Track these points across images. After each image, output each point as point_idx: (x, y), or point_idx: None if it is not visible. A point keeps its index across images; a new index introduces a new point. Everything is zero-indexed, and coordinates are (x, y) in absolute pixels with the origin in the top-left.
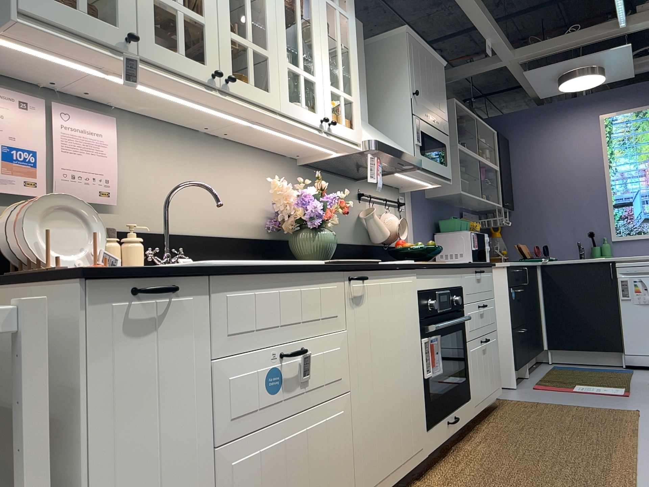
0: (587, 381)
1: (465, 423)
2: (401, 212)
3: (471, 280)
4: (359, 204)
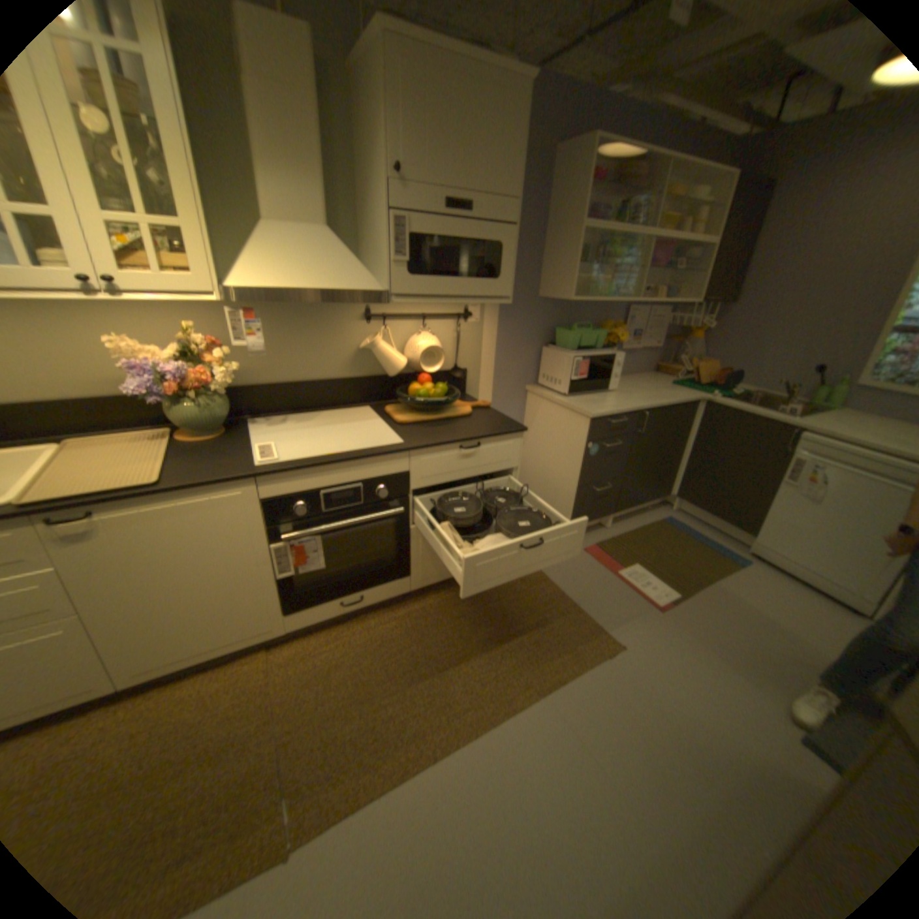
0: (658, 564)
1: (392, 596)
2: (467, 324)
3: (439, 459)
4: (364, 326)
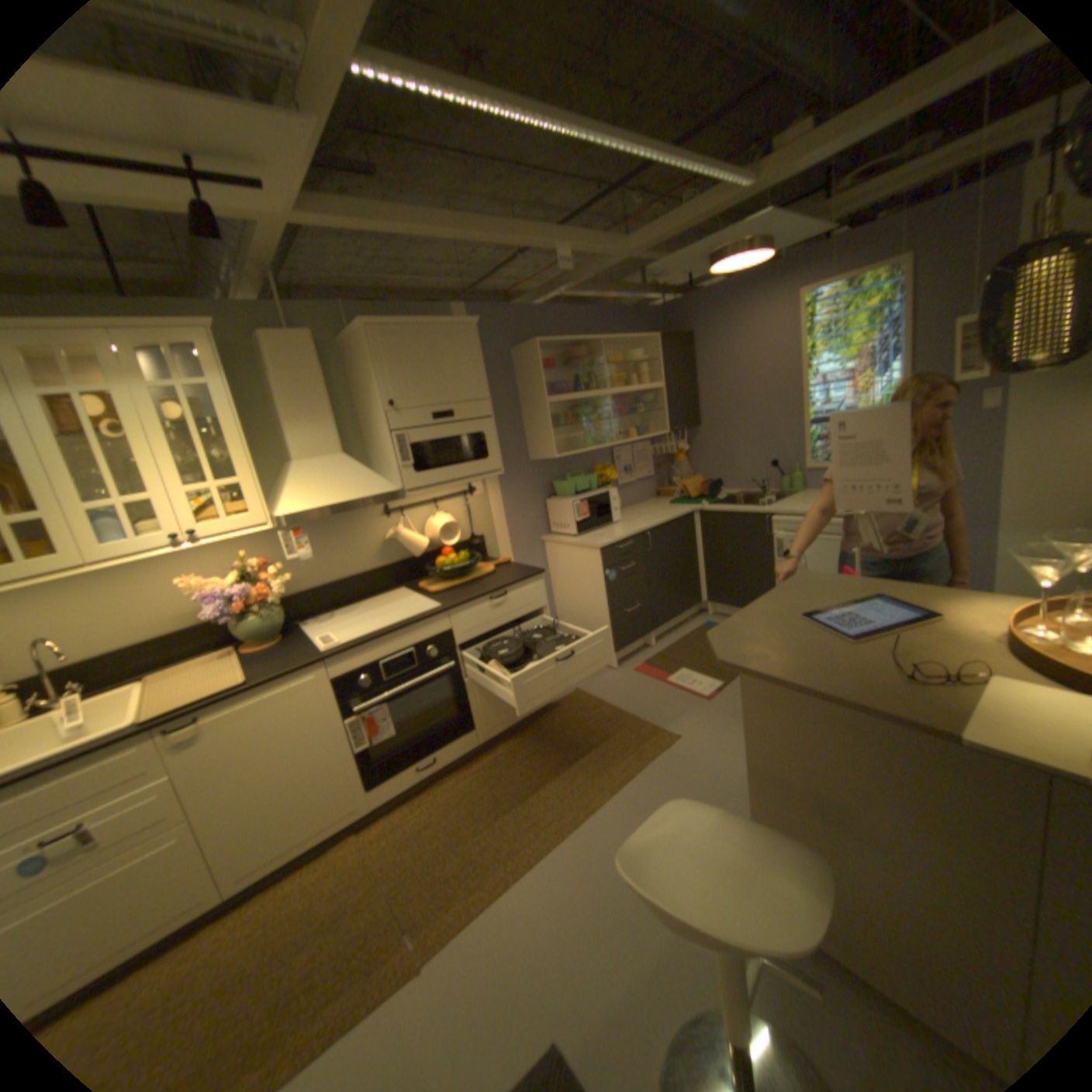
0: (701, 663)
1: (463, 754)
2: (474, 497)
3: (476, 612)
4: (386, 520)
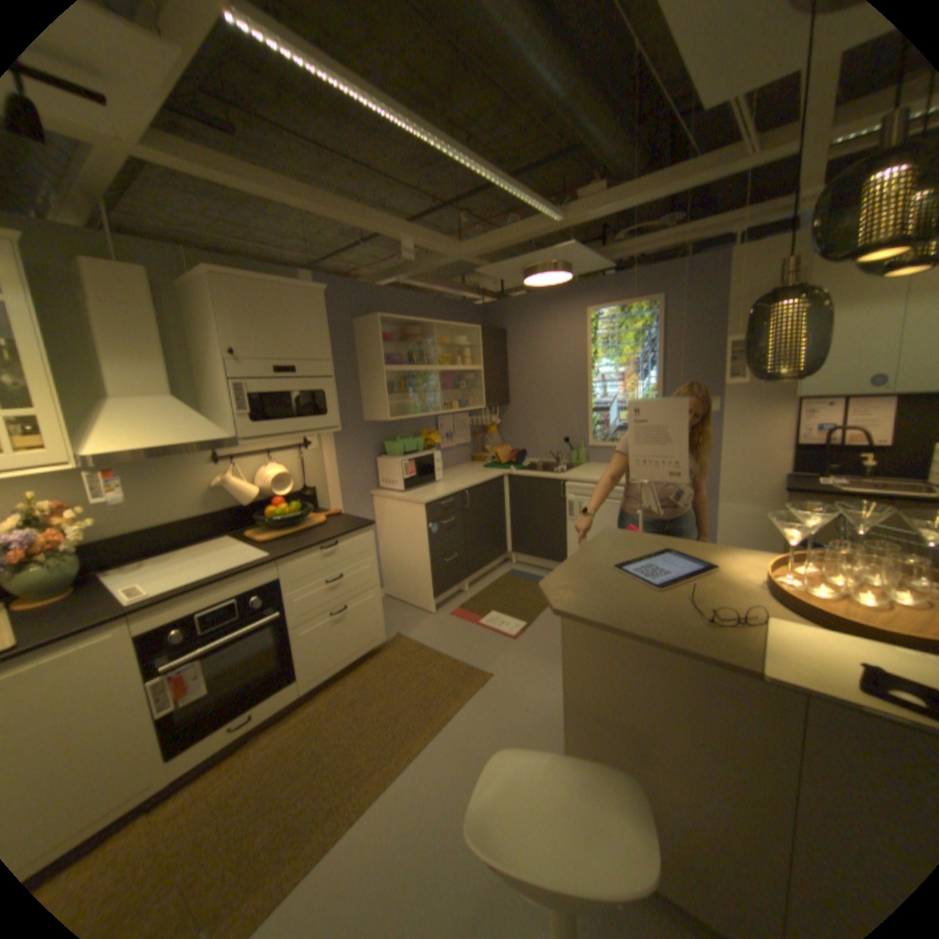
0: (507, 607)
1: (280, 709)
2: (308, 451)
3: (305, 562)
4: (213, 468)
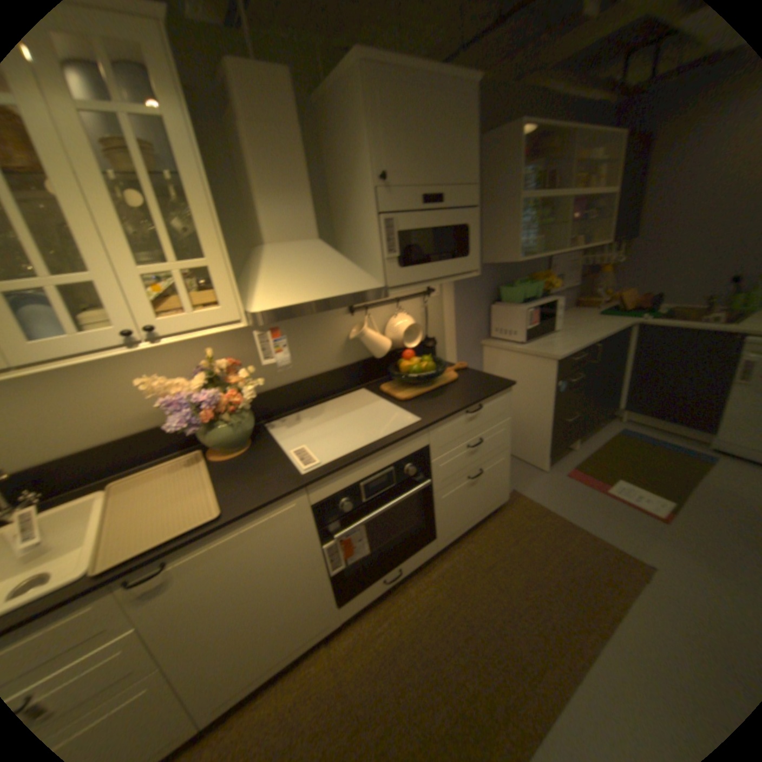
0: (638, 477)
1: (424, 562)
2: (431, 299)
3: (452, 427)
4: (350, 319)
